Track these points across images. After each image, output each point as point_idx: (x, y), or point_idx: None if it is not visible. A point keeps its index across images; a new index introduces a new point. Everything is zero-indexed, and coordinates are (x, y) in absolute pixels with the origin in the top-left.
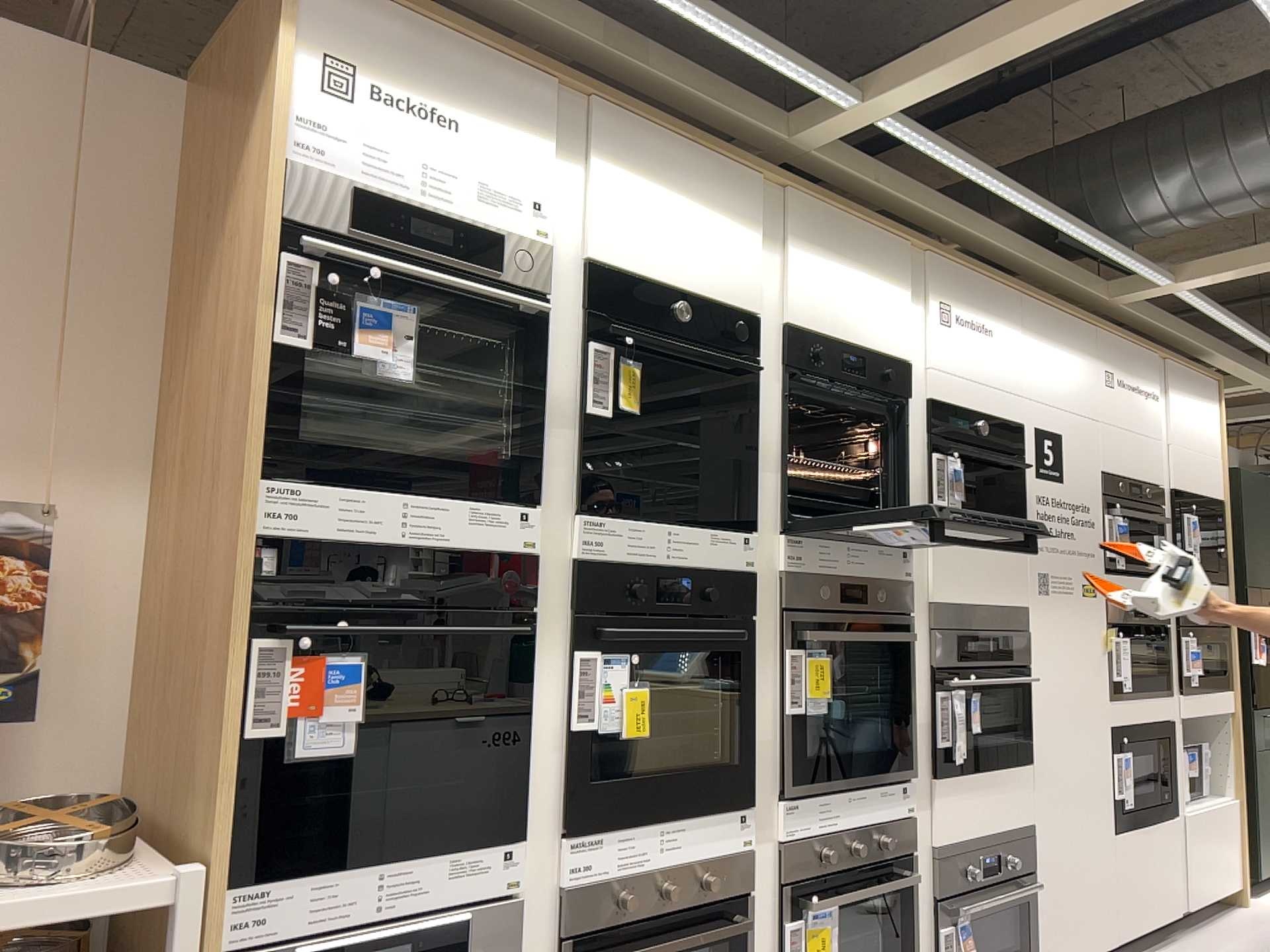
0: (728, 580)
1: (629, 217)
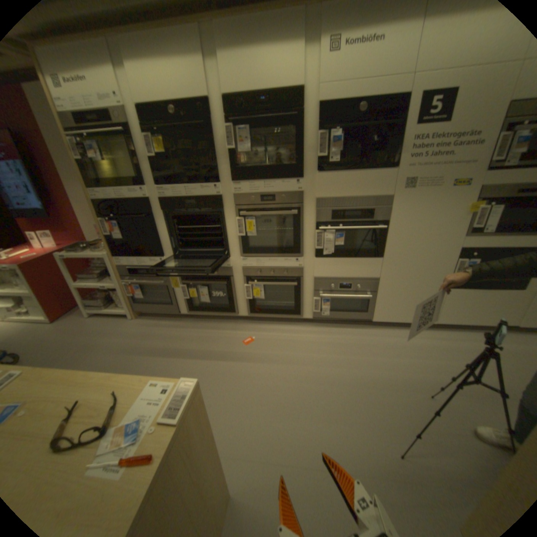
0: (211, 201)
1: (140, 77)
